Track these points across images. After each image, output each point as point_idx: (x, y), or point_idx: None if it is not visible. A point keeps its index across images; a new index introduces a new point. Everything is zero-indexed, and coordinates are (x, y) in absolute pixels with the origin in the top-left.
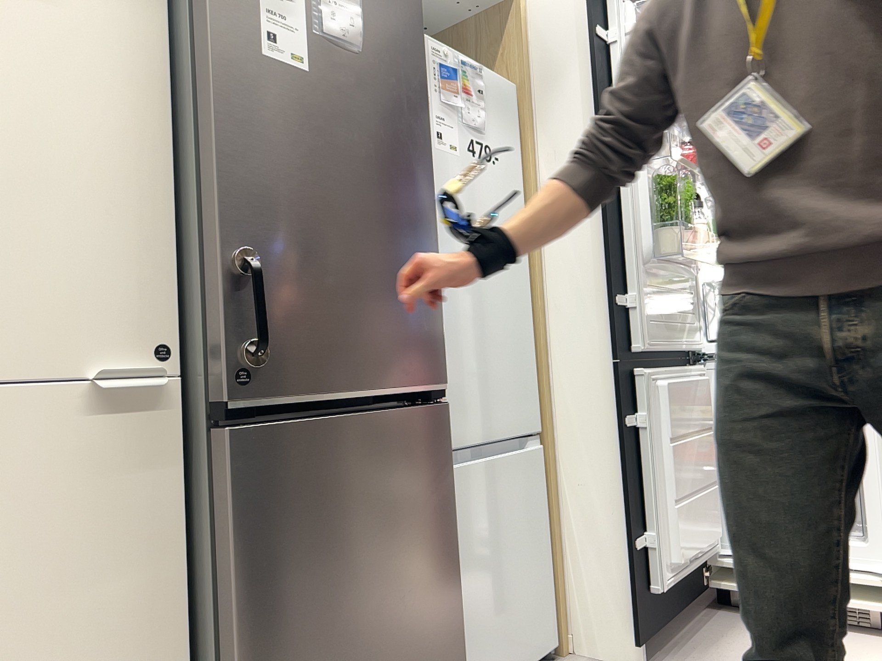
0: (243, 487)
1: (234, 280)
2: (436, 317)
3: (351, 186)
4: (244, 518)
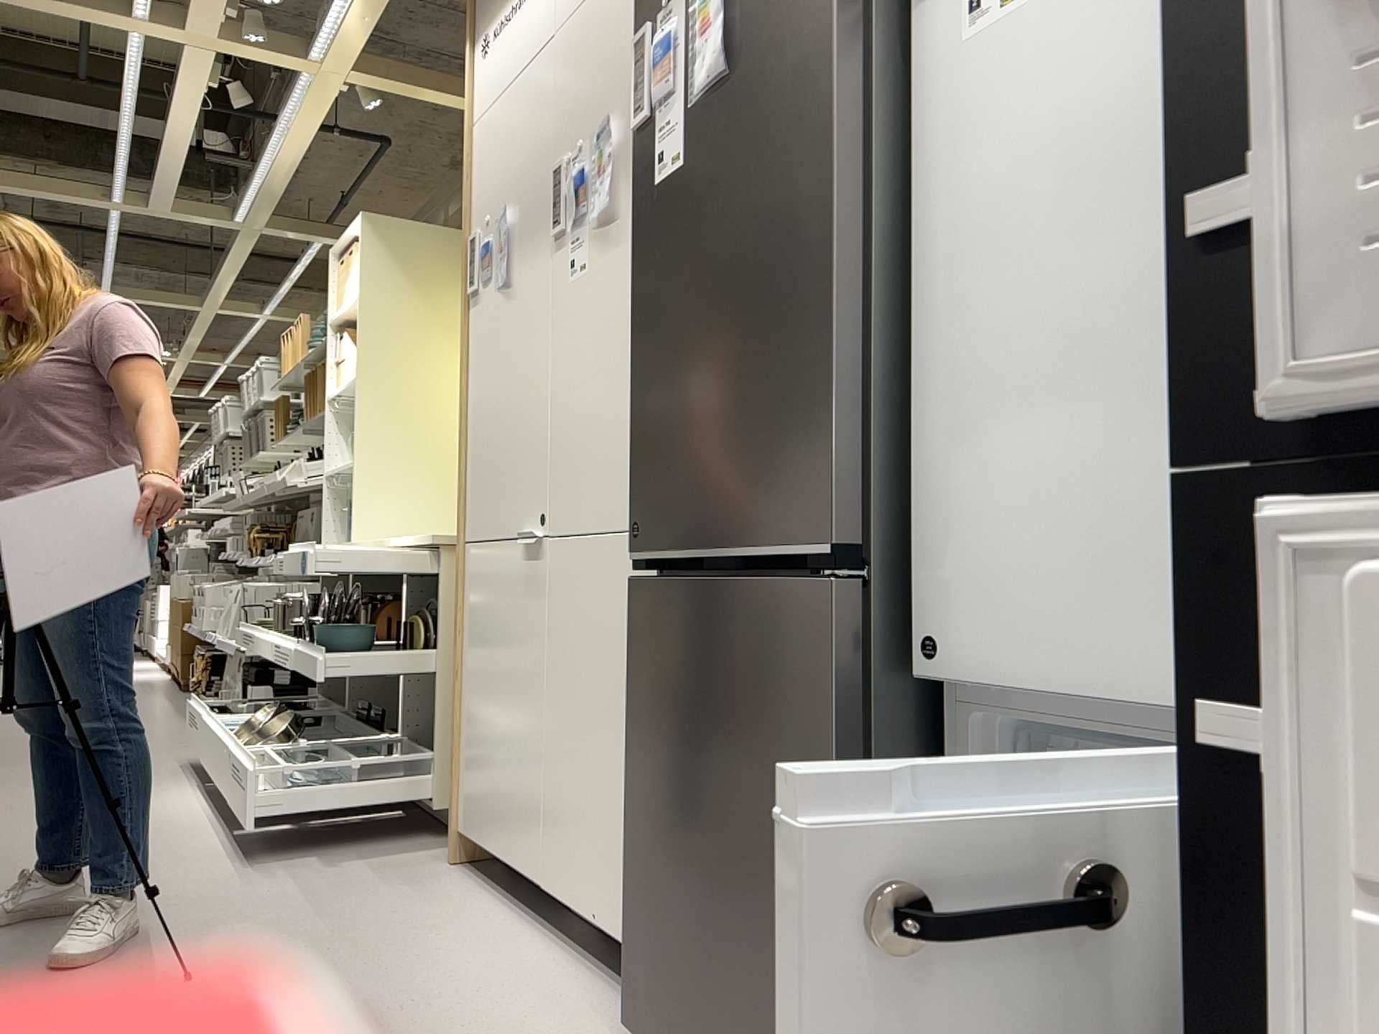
0: (634, 639)
1: (636, 436)
2: (823, 429)
3: (716, 275)
4: (634, 668)
